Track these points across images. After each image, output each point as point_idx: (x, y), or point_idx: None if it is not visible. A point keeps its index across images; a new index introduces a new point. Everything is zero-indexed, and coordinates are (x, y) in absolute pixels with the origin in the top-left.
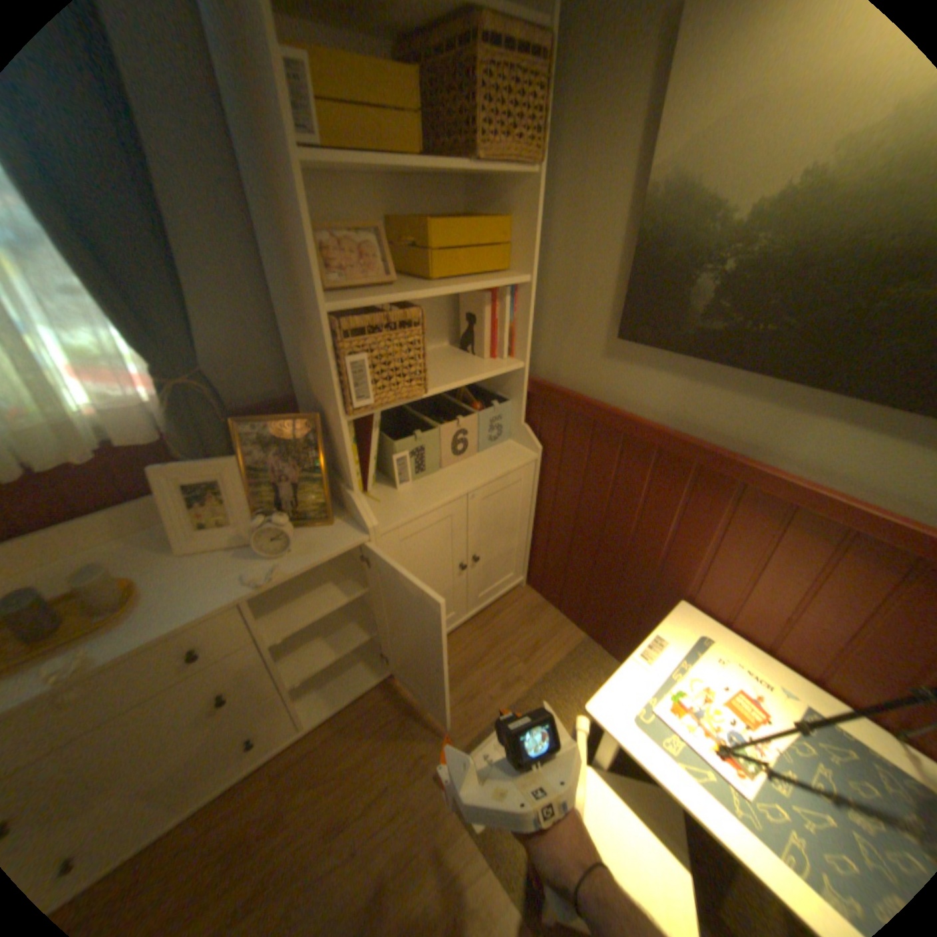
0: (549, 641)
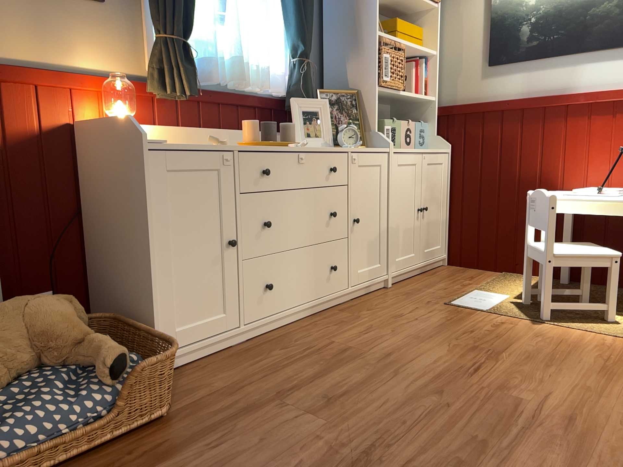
0: (479, 275)
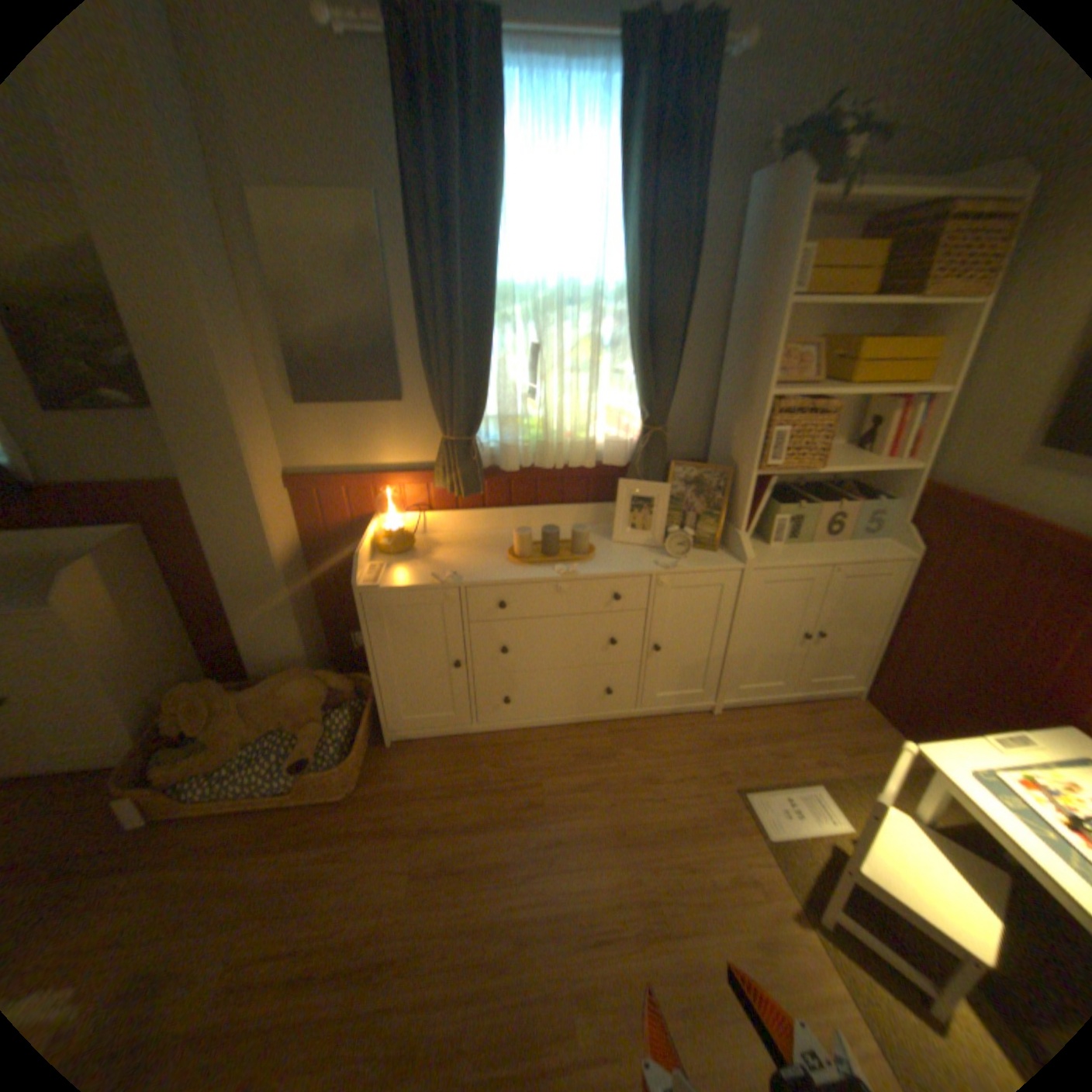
0: (882, 753)
